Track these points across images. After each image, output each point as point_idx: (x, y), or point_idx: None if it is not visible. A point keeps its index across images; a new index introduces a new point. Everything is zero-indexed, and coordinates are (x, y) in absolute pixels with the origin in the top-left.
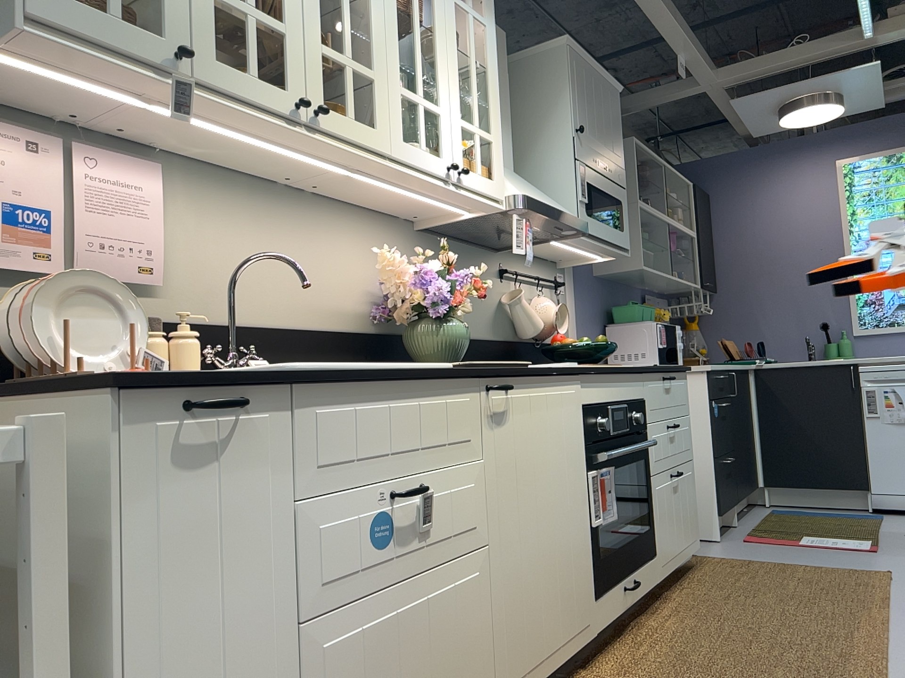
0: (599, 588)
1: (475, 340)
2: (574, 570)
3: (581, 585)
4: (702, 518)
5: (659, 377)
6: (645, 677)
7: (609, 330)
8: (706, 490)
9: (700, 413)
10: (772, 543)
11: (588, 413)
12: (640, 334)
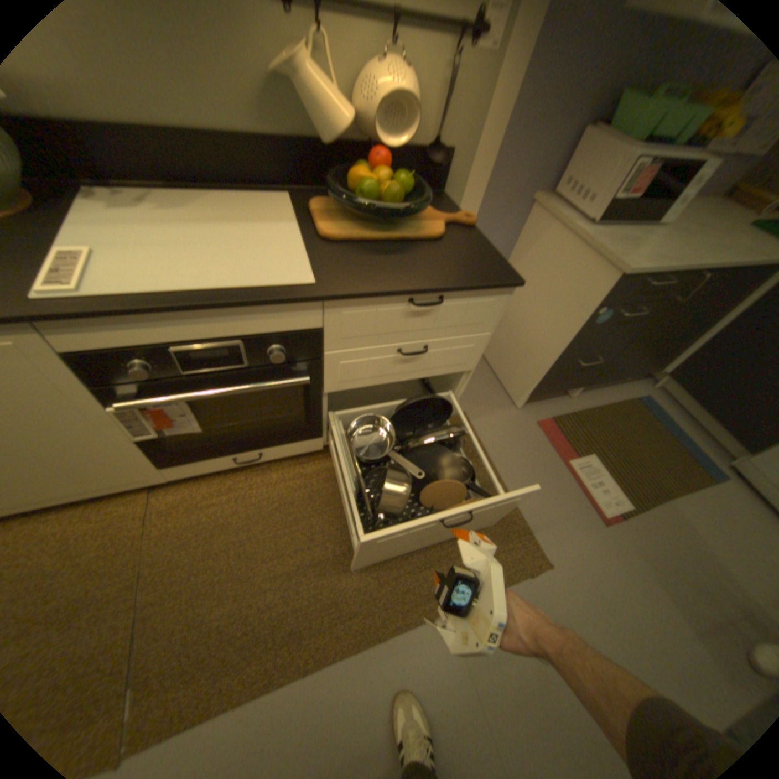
0: (166, 463)
1: (200, 129)
2: (92, 463)
3: (113, 467)
4: (519, 385)
5: (387, 300)
6: (163, 529)
7: (588, 128)
8: (535, 372)
9: (581, 309)
10: (551, 442)
11: (82, 358)
12: (613, 158)
